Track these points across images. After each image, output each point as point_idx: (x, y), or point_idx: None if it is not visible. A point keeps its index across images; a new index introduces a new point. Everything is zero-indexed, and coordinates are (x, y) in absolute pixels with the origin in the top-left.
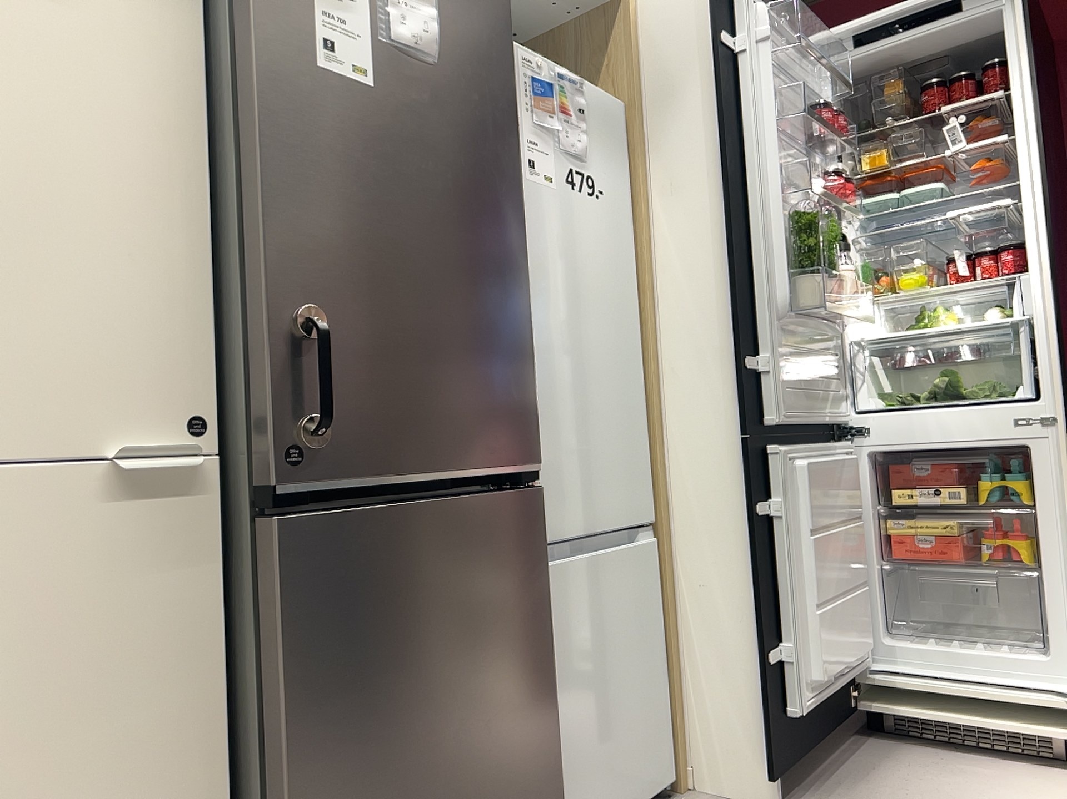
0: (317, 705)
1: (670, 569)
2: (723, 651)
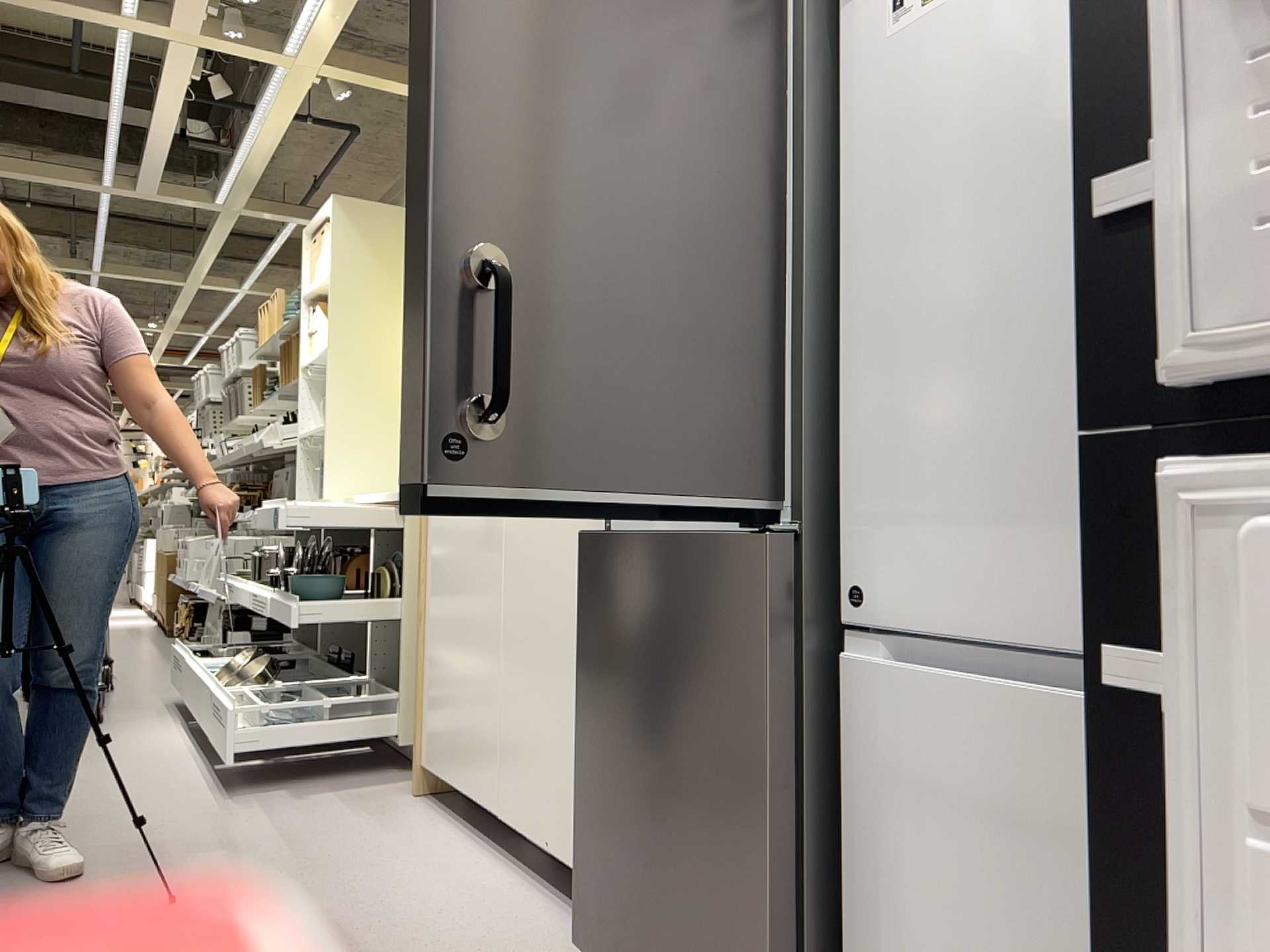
0: (589, 680)
1: None
2: None
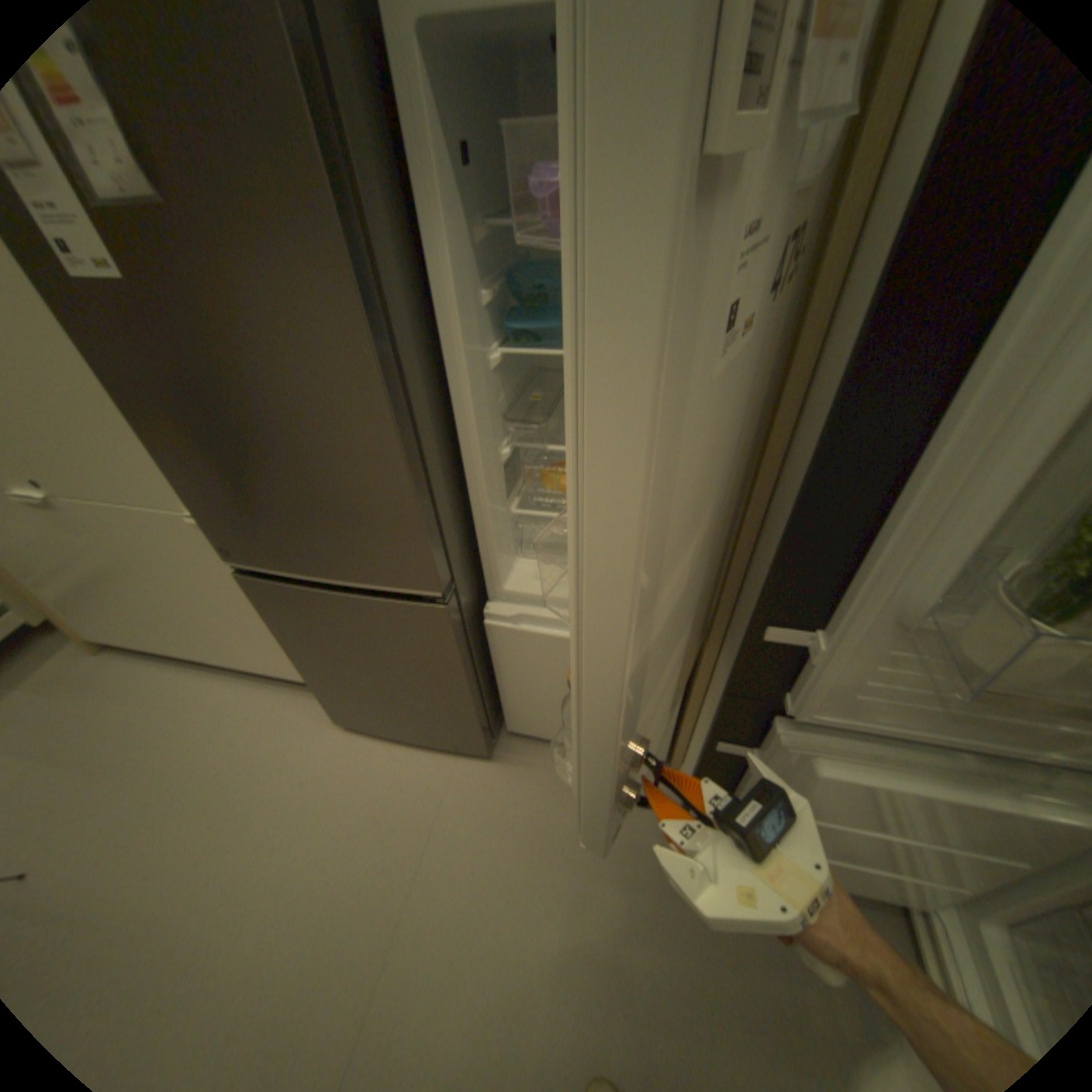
0: (291, 641)
1: (704, 675)
2: (699, 758)
